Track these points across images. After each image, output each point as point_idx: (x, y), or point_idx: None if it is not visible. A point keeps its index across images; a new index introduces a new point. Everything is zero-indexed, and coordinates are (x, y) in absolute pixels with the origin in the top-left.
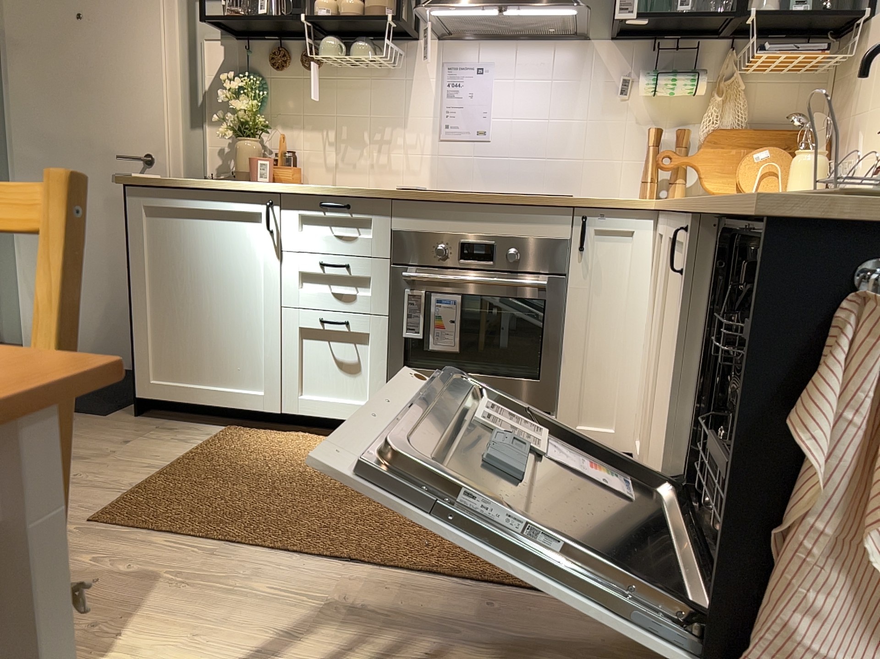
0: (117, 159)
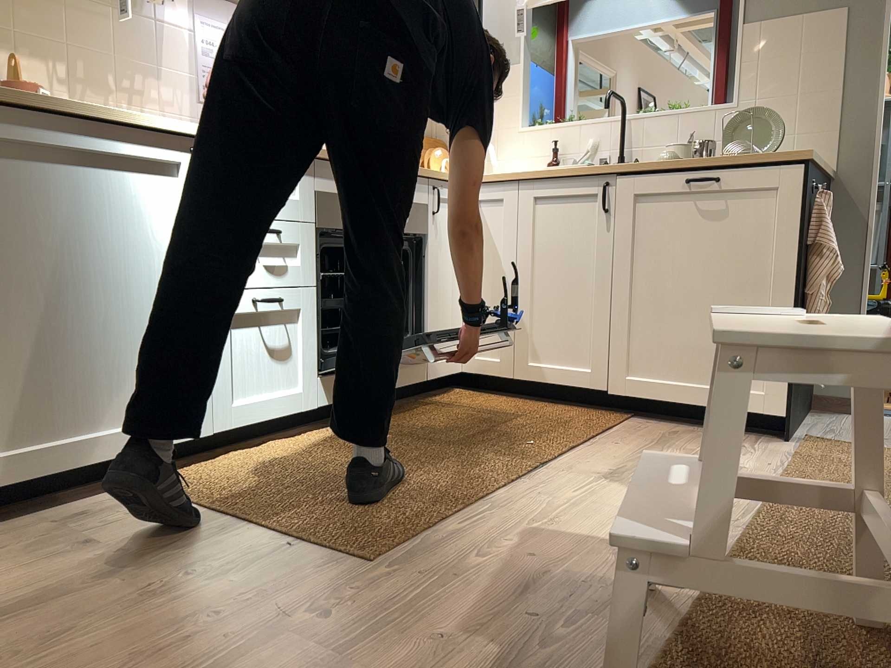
0: None
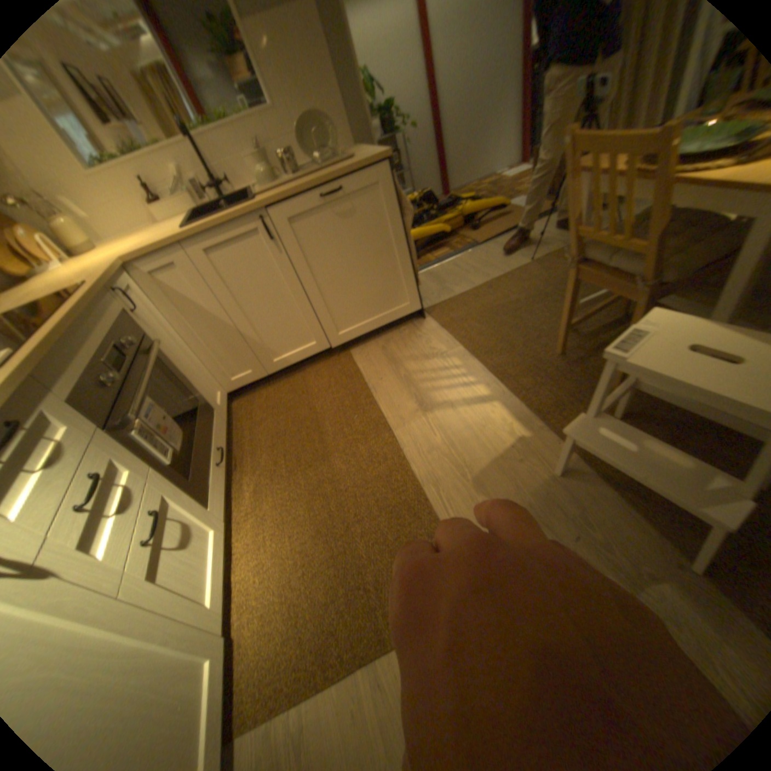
0: None
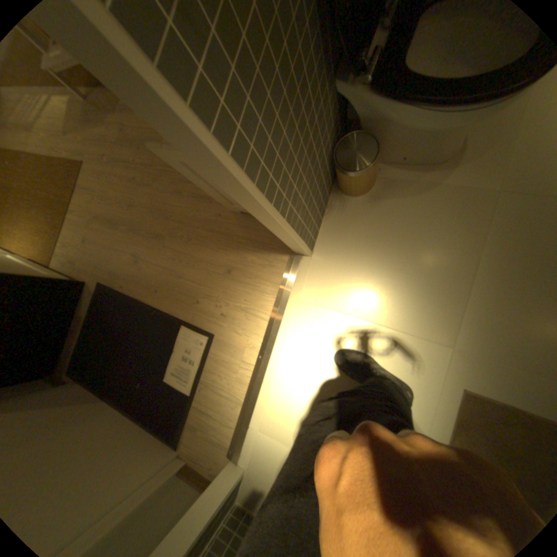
0: None
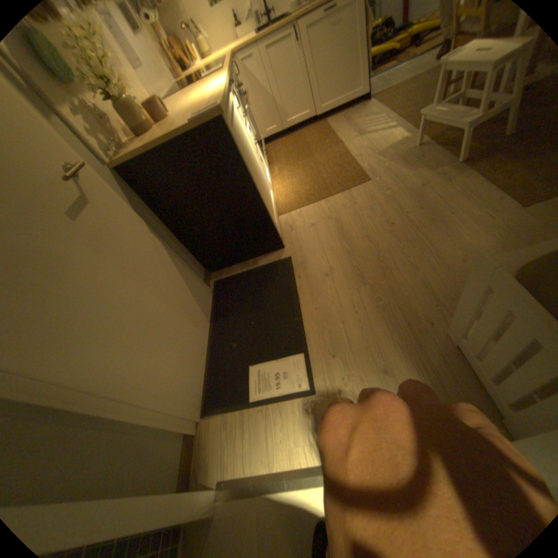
0: (68, 178)
